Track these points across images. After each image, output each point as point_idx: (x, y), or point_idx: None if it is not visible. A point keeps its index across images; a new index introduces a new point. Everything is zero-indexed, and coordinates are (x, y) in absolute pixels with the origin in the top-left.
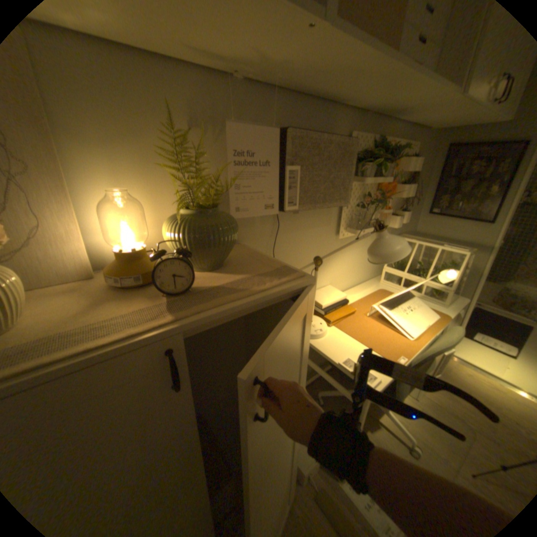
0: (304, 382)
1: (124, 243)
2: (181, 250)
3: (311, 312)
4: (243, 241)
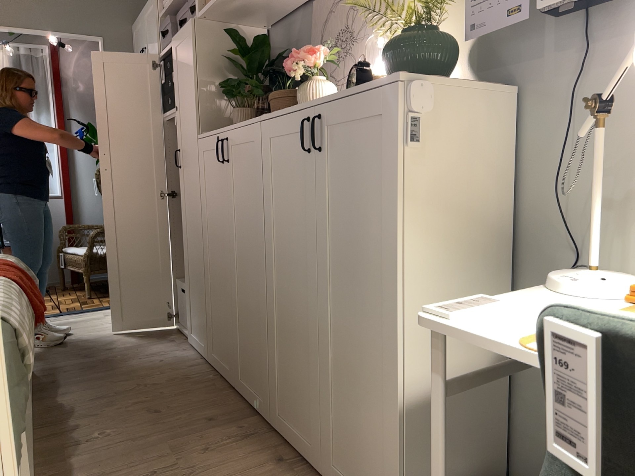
0: (400, 257)
1: (377, 74)
2: (360, 62)
3: (401, 128)
4: (524, 85)
